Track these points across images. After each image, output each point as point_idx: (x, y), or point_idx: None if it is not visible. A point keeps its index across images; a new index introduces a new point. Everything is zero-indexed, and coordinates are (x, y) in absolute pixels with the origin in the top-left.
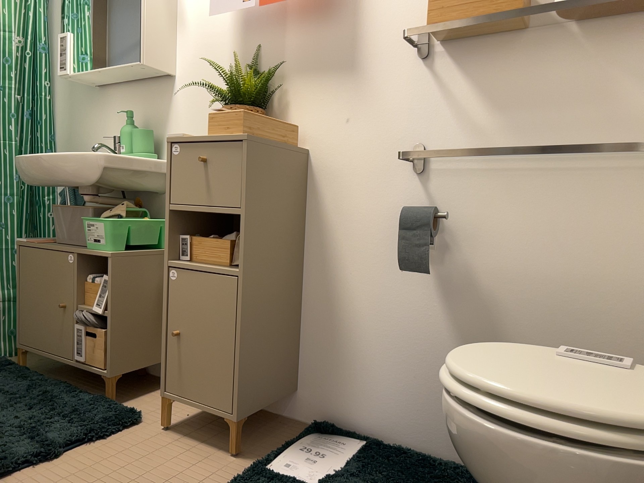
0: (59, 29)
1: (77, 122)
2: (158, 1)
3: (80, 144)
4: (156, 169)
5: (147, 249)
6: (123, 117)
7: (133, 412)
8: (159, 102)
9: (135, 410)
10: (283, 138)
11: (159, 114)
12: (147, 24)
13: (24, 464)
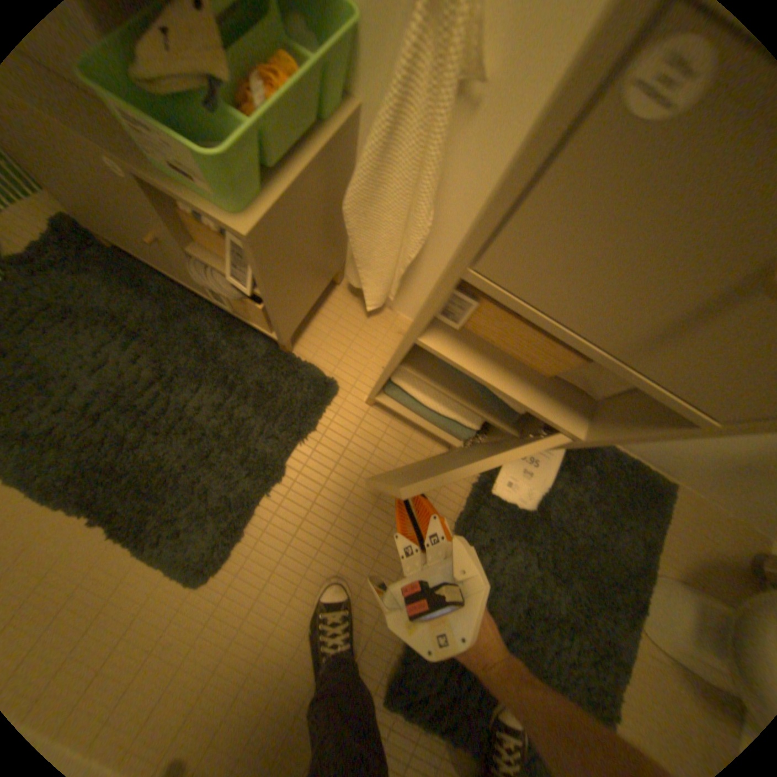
0: None
1: None
2: None
3: None
4: None
5: (301, 140)
6: None
7: (331, 386)
8: None
9: (329, 375)
10: None
11: None
12: None
13: (264, 503)
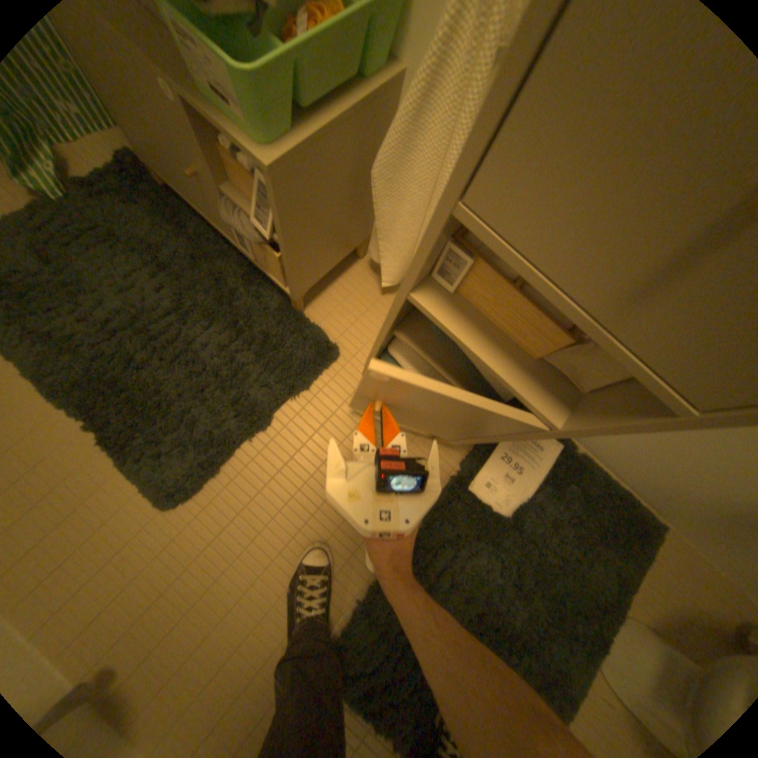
0: None
1: None
2: None
3: None
4: None
5: (339, 90)
6: None
7: (332, 350)
8: None
9: (333, 339)
10: None
11: None
12: None
13: (245, 446)
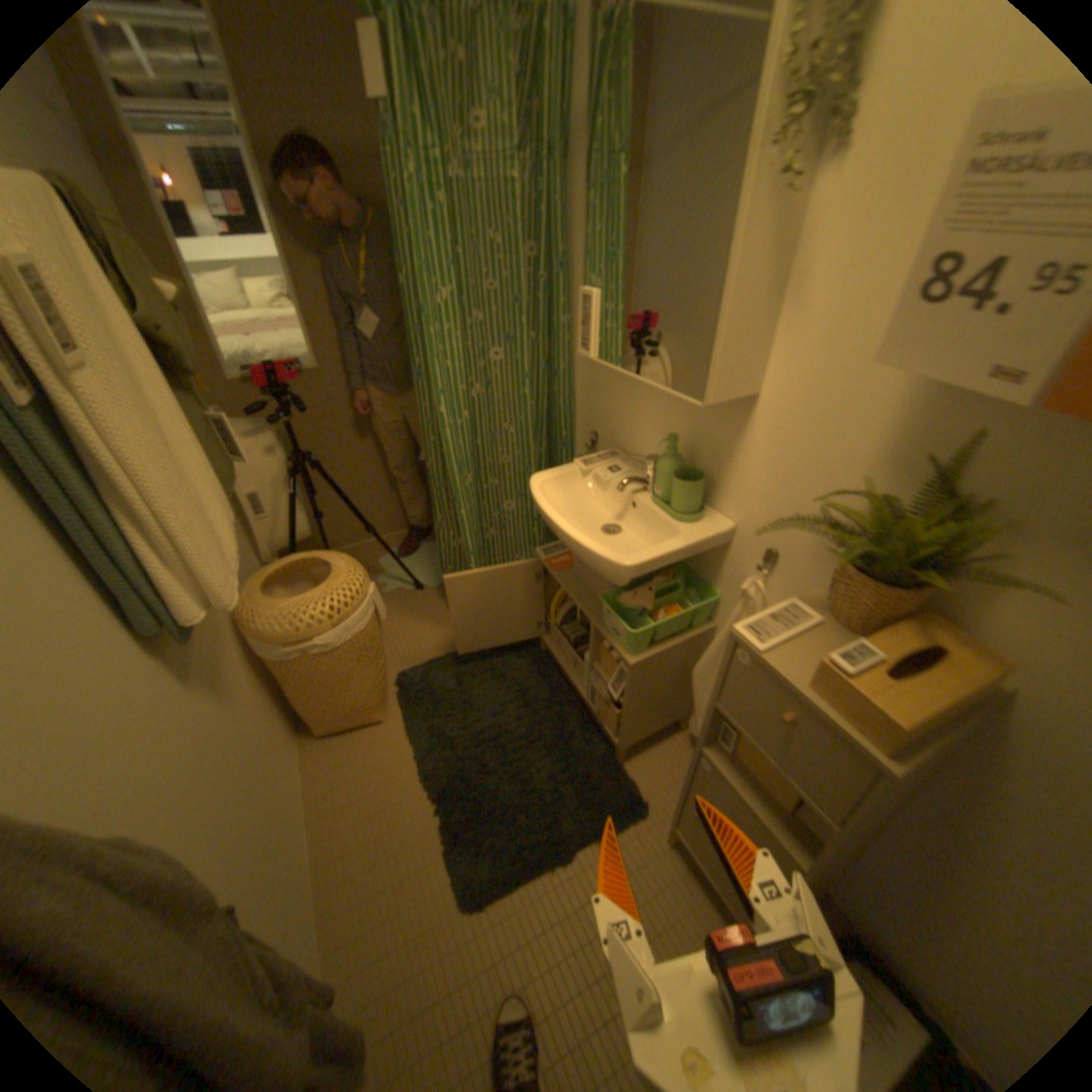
0: (580, 224)
1: (600, 384)
2: (759, 266)
3: (603, 414)
4: (703, 550)
5: (676, 634)
6: (662, 413)
7: (643, 808)
8: (723, 422)
9: (645, 798)
10: (976, 704)
11: (719, 441)
12: (728, 328)
13: (546, 875)
